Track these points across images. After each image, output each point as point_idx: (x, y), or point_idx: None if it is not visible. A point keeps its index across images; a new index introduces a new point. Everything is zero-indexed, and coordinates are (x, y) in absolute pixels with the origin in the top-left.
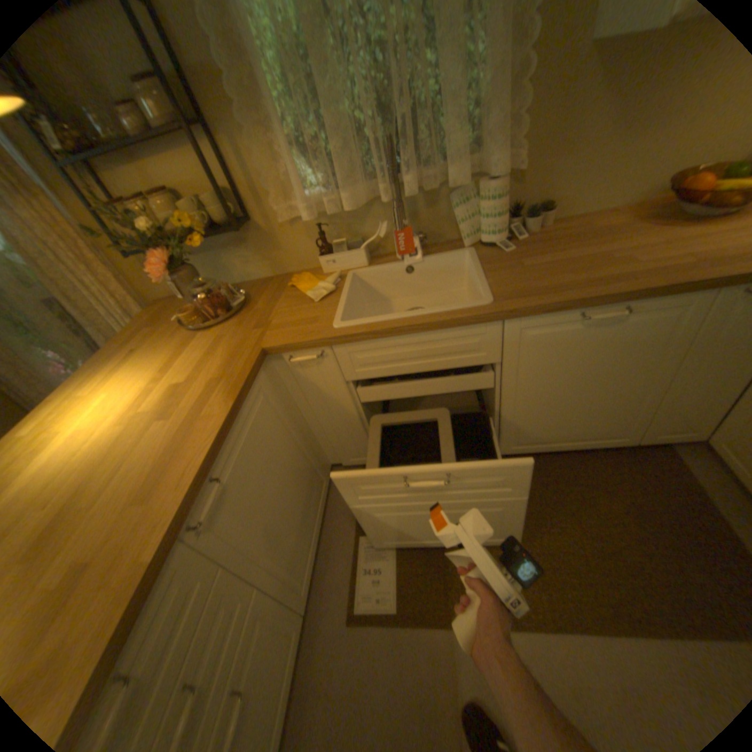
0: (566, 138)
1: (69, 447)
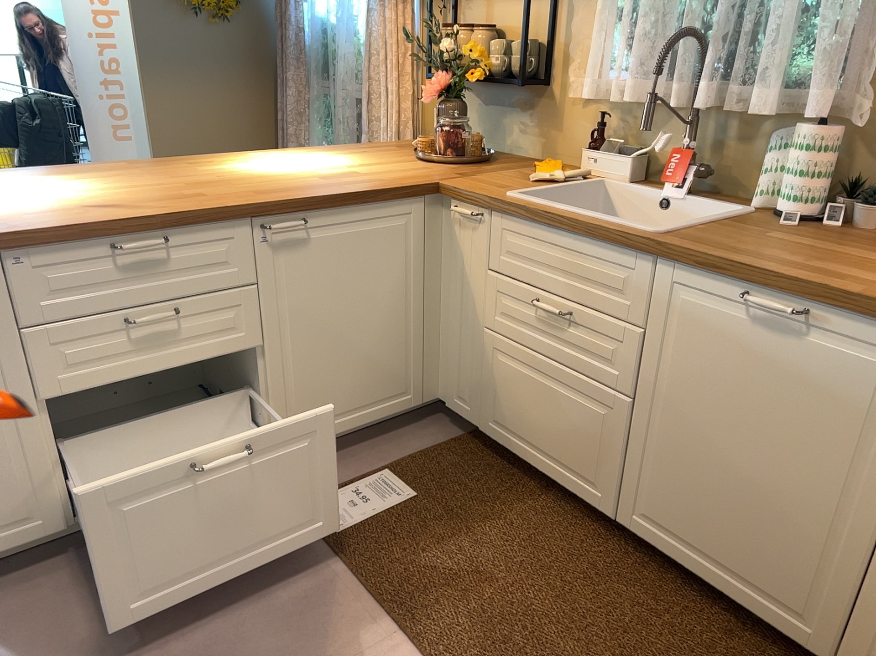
0: None
1: (262, 168)
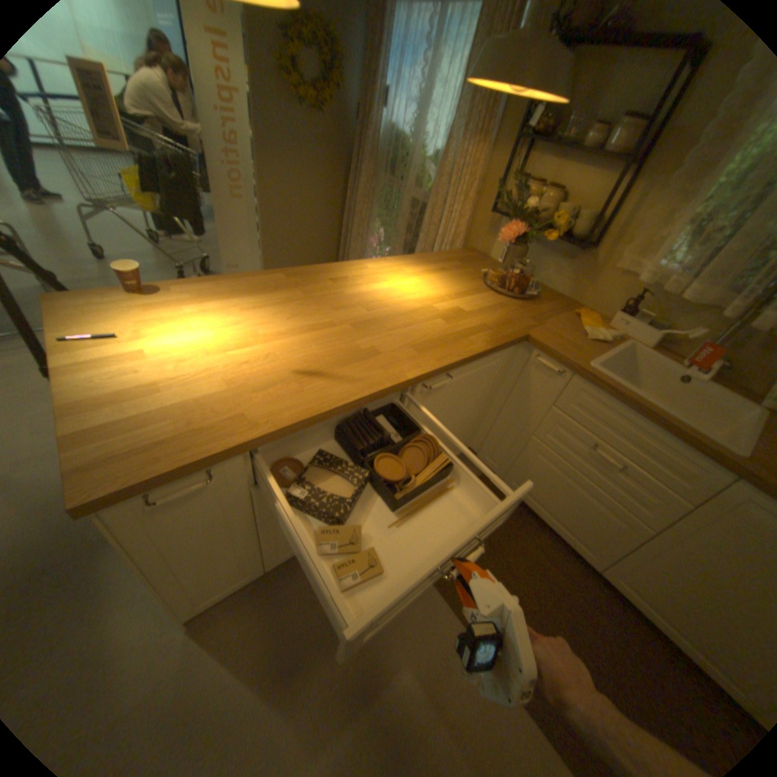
0: None
1: (389, 294)
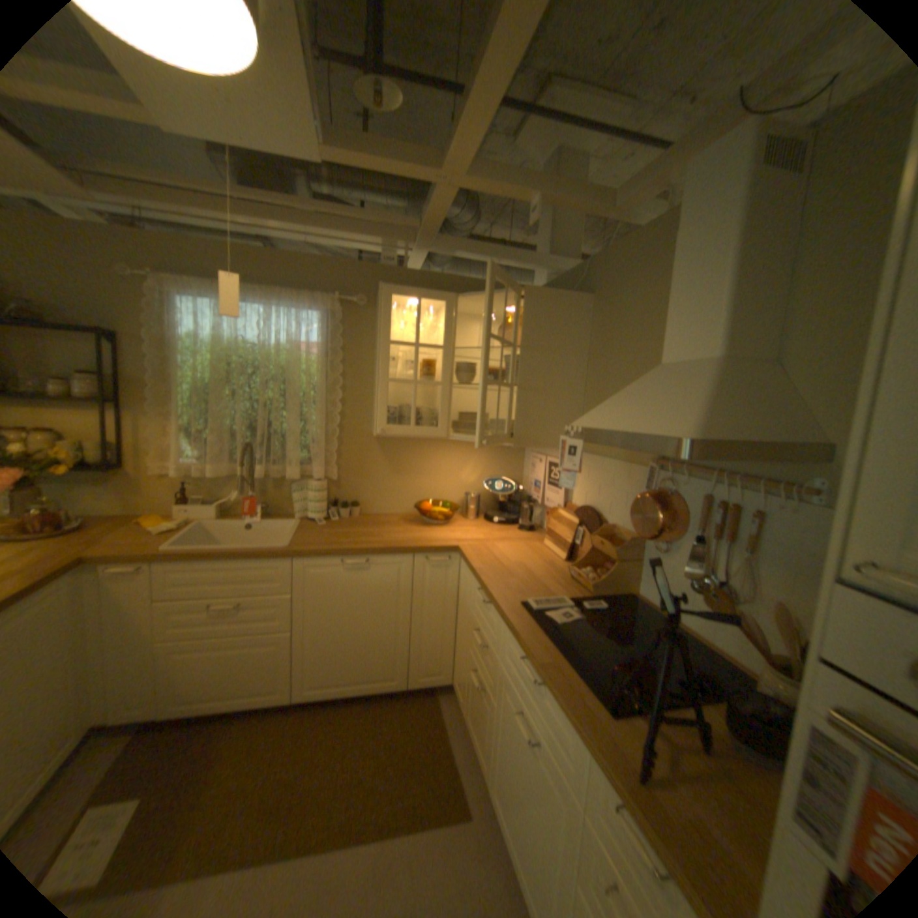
0: (364, 470)
1: None
